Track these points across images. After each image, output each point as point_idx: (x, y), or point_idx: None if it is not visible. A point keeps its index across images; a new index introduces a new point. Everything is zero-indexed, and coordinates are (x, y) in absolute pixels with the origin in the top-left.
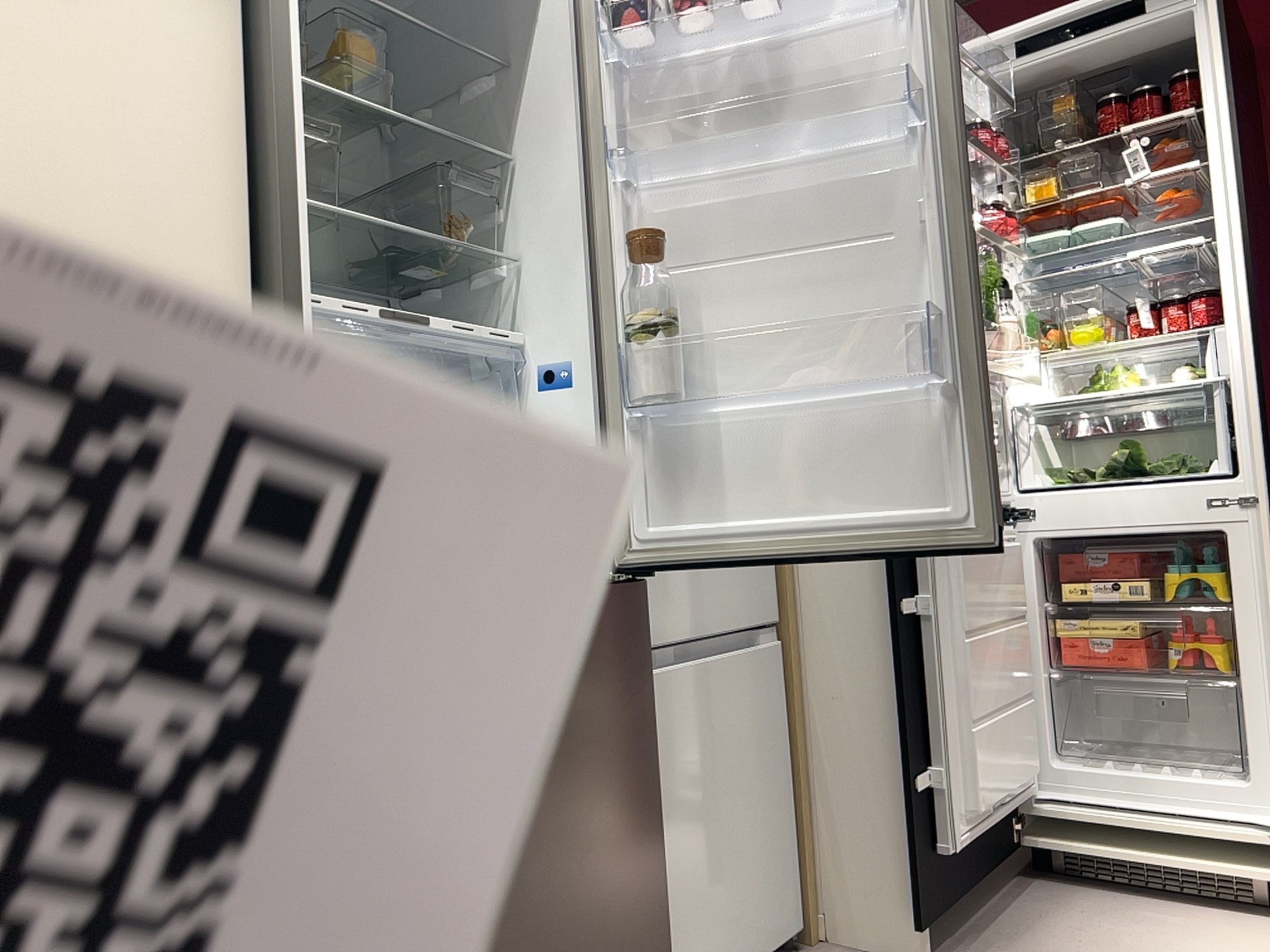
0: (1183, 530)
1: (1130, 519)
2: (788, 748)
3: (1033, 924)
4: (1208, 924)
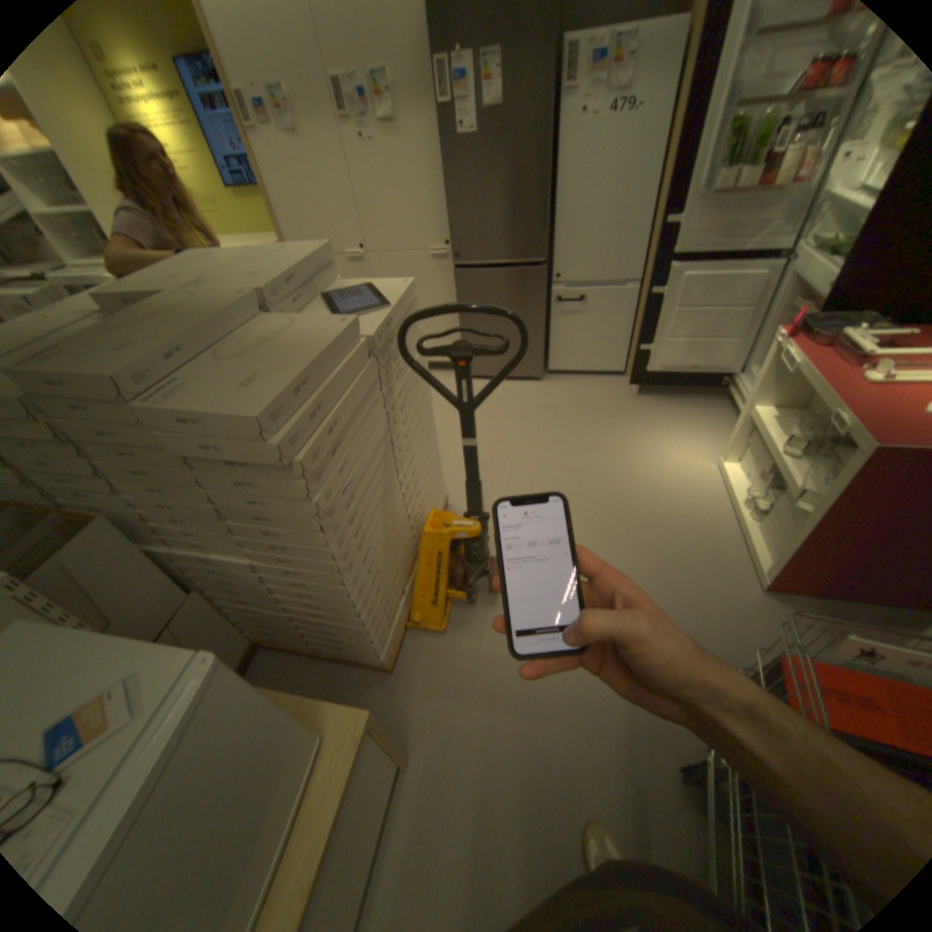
0: (821, 294)
1: (812, 279)
2: (636, 322)
3: (683, 406)
4: (727, 437)
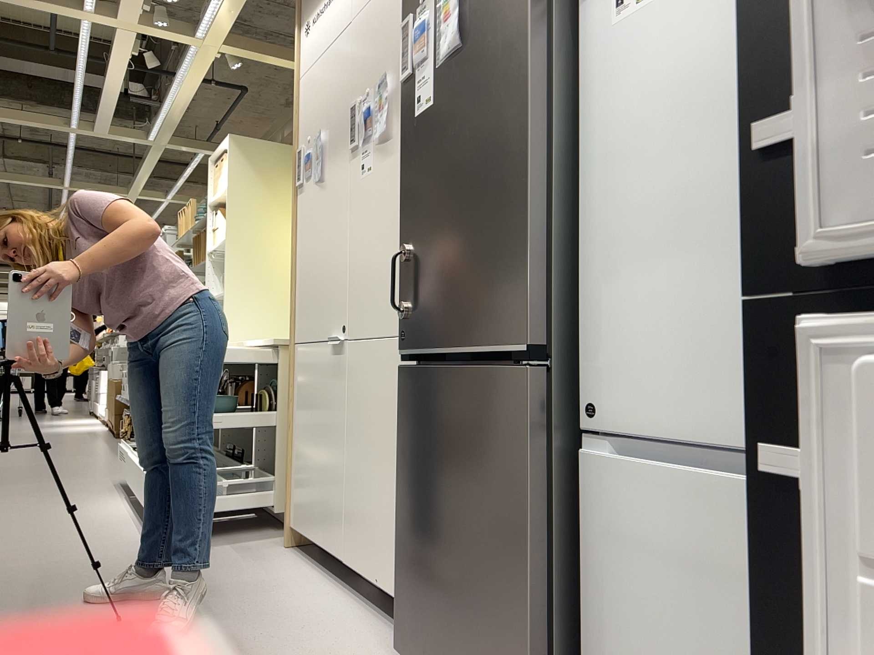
0: None
1: None
2: None
3: None
4: None
